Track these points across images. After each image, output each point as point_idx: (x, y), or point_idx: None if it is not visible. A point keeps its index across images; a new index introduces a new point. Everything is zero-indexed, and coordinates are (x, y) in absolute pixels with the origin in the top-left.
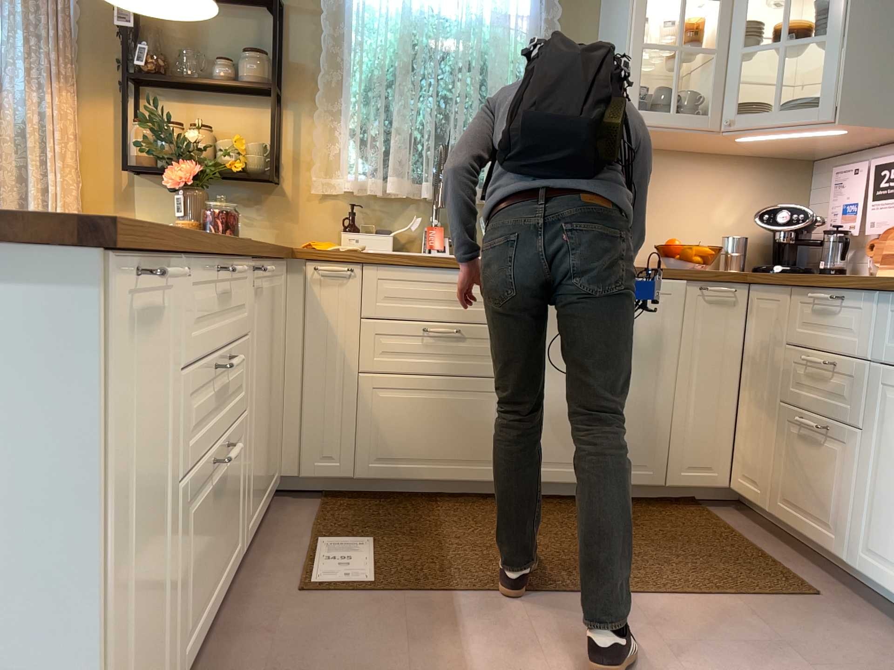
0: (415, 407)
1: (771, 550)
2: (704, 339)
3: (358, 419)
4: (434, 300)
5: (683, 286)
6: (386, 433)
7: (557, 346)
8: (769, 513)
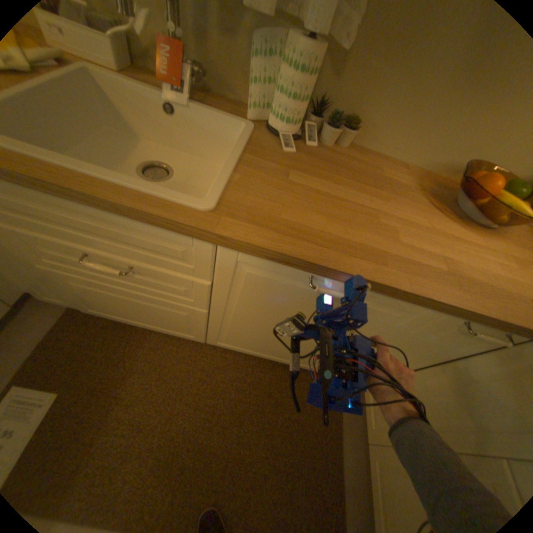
0: (110, 299)
1: (352, 466)
2: (422, 348)
3: (60, 290)
4: (84, 231)
5: (448, 317)
6: (91, 303)
7: (251, 308)
8: (369, 445)
